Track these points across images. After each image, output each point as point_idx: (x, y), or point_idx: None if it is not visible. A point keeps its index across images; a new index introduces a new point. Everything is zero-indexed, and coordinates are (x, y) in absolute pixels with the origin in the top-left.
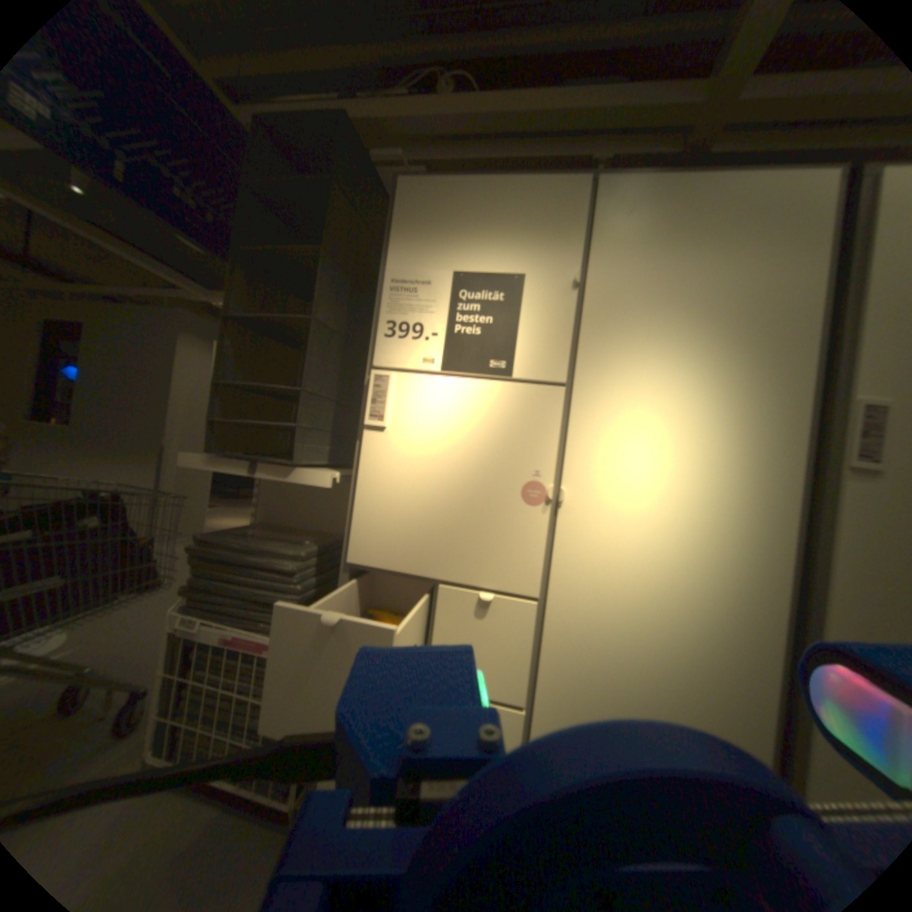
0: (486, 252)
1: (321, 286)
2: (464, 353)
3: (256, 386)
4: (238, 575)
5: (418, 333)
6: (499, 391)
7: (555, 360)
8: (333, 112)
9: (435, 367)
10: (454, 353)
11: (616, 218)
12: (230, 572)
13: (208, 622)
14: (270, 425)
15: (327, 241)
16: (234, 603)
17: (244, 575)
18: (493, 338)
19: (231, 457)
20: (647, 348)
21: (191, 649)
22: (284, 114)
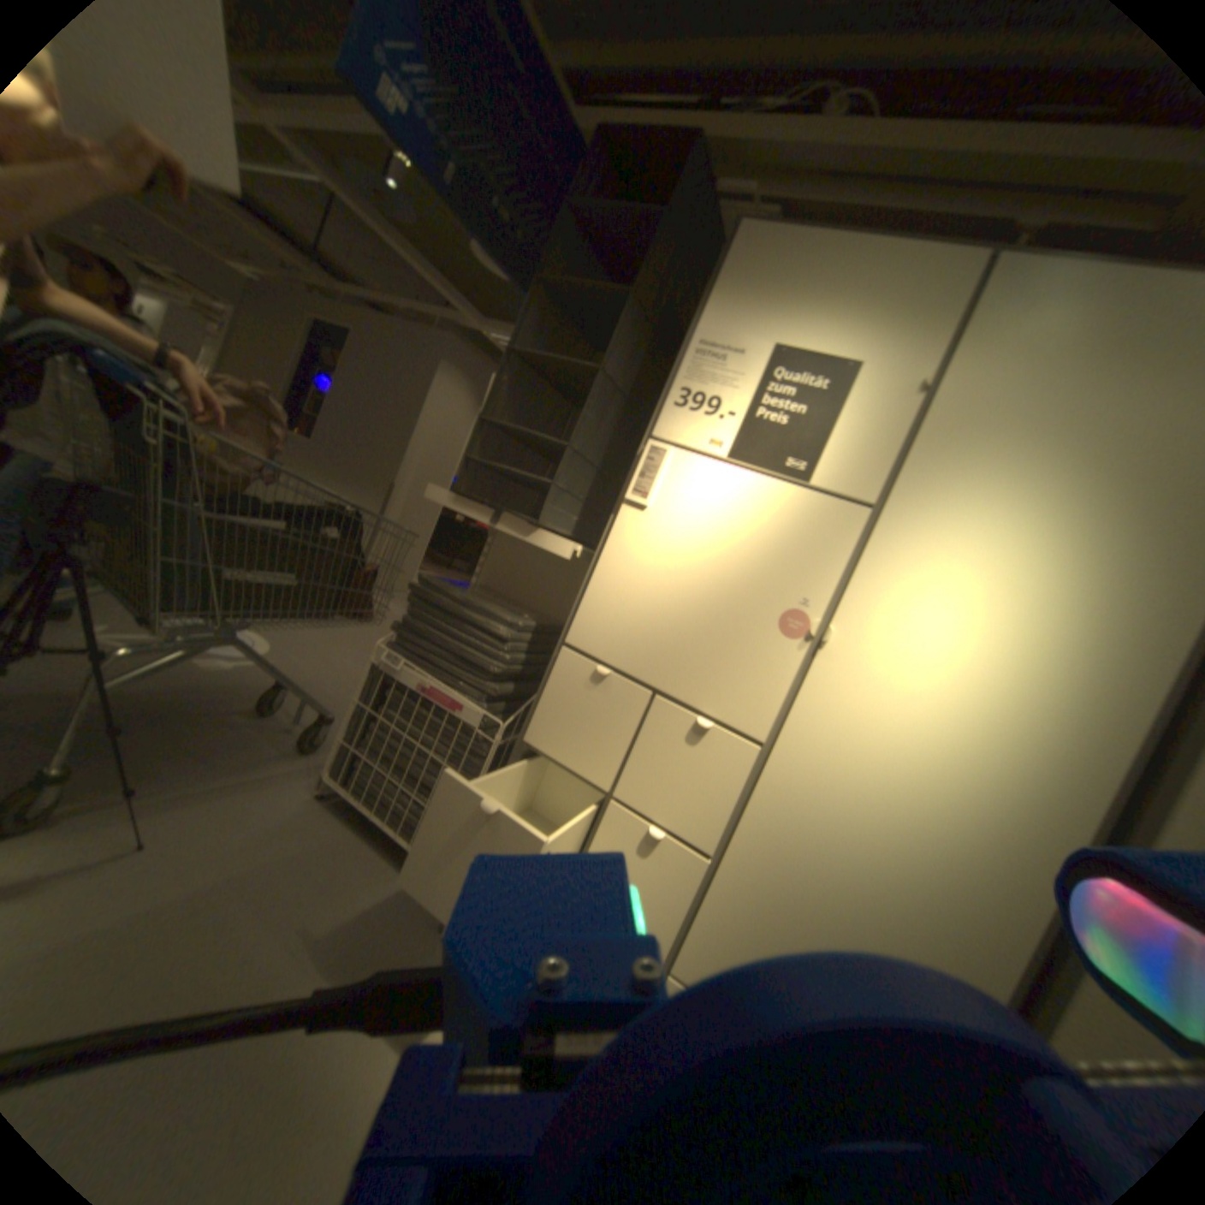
0: (819, 328)
1: (617, 335)
2: (757, 443)
3: (519, 432)
4: (449, 627)
5: (711, 409)
6: (787, 496)
7: (866, 474)
8: (685, 133)
9: (718, 453)
10: (746, 440)
11: (1003, 313)
12: (443, 622)
13: (410, 666)
14: (523, 477)
15: (637, 285)
16: (439, 654)
17: (456, 629)
18: (797, 432)
19: (473, 504)
20: (992, 485)
21: (387, 688)
22: (630, 129)
